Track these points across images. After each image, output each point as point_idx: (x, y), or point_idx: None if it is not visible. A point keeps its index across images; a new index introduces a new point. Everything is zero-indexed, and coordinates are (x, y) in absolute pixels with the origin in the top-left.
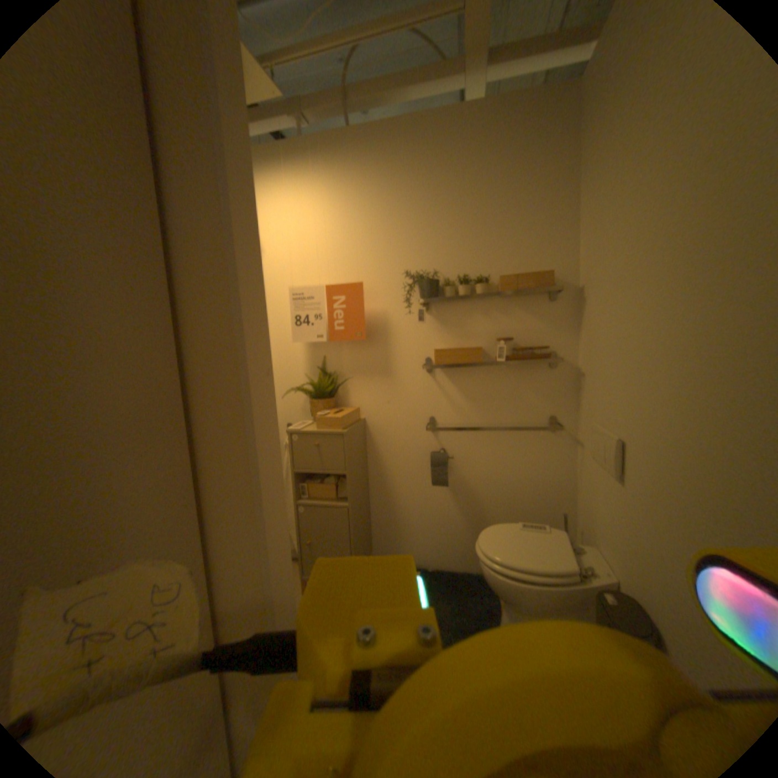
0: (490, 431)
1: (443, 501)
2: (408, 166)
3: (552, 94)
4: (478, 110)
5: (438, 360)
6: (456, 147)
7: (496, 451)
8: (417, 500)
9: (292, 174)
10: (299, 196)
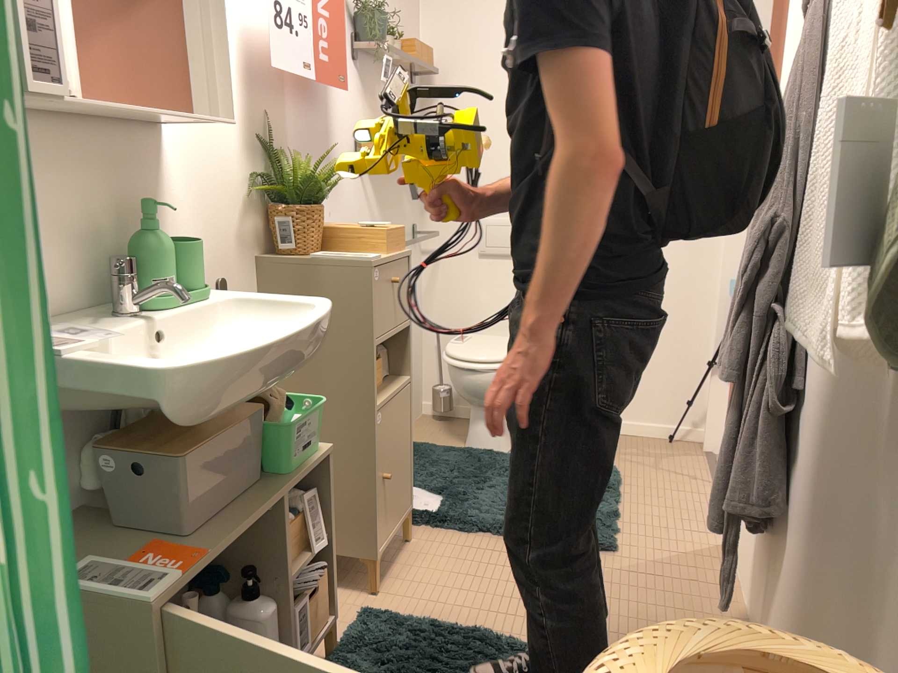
0: None
1: None
2: None
3: None
4: None
5: None
6: None
7: None
8: None
9: None
10: None
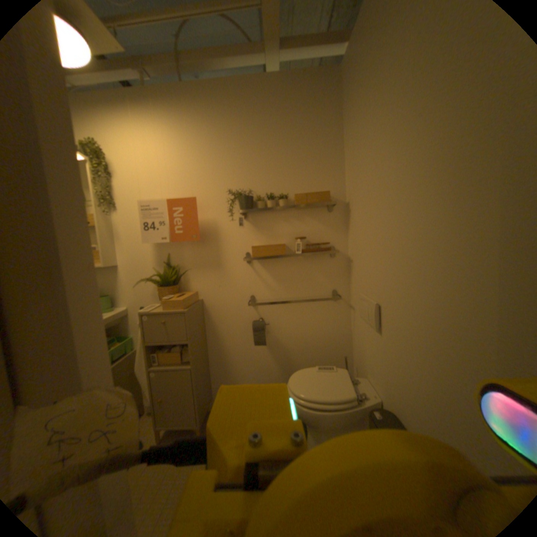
0: (293, 303)
1: (263, 356)
2: (227, 114)
3: (322, 73)
4: (274, 78)
5: (254, 254)
6: (260, 103)
7: (298, 316)
8: (244, 357)
9: (137, 114)
10: (143, 131)
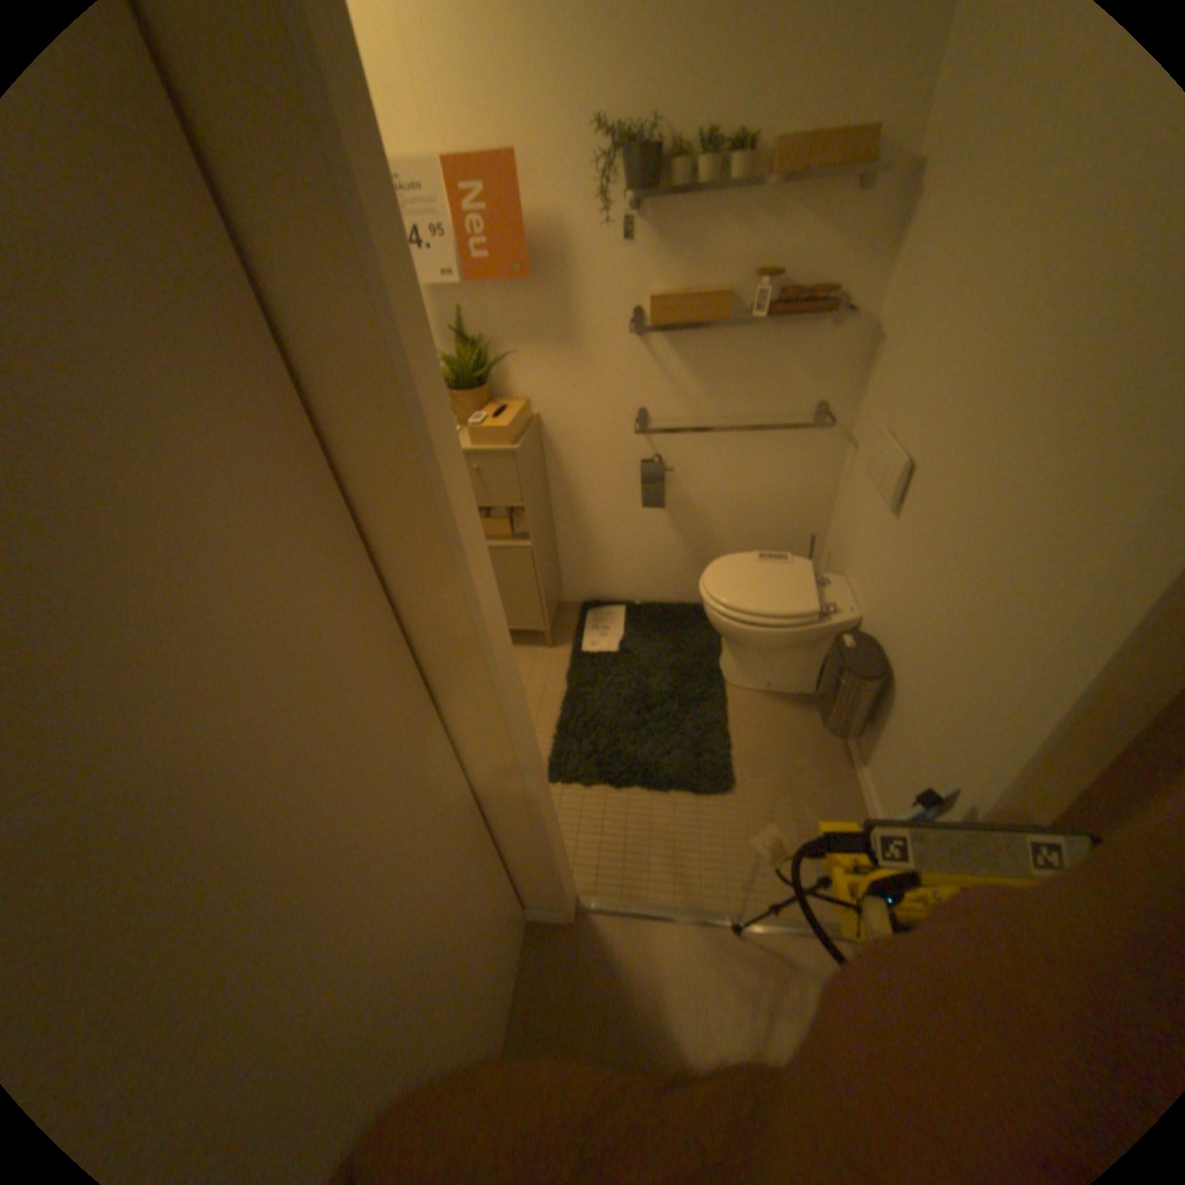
0: (727, 431)
1: (655, 527)
2: None
3: None
4: None
5: (656, 321)
6: None
7: (733, 458)
8: (620, 527)
9: None
10: None
